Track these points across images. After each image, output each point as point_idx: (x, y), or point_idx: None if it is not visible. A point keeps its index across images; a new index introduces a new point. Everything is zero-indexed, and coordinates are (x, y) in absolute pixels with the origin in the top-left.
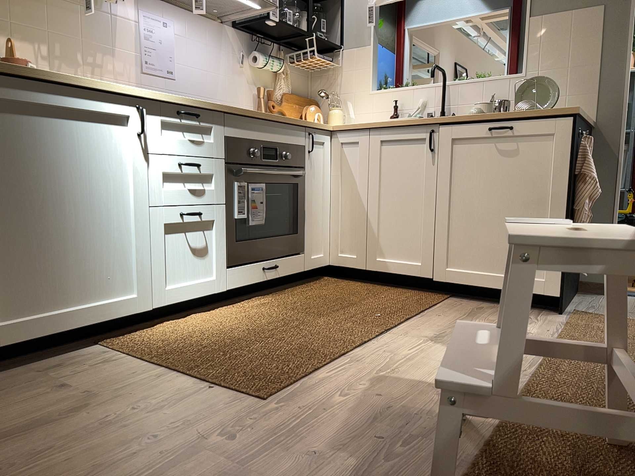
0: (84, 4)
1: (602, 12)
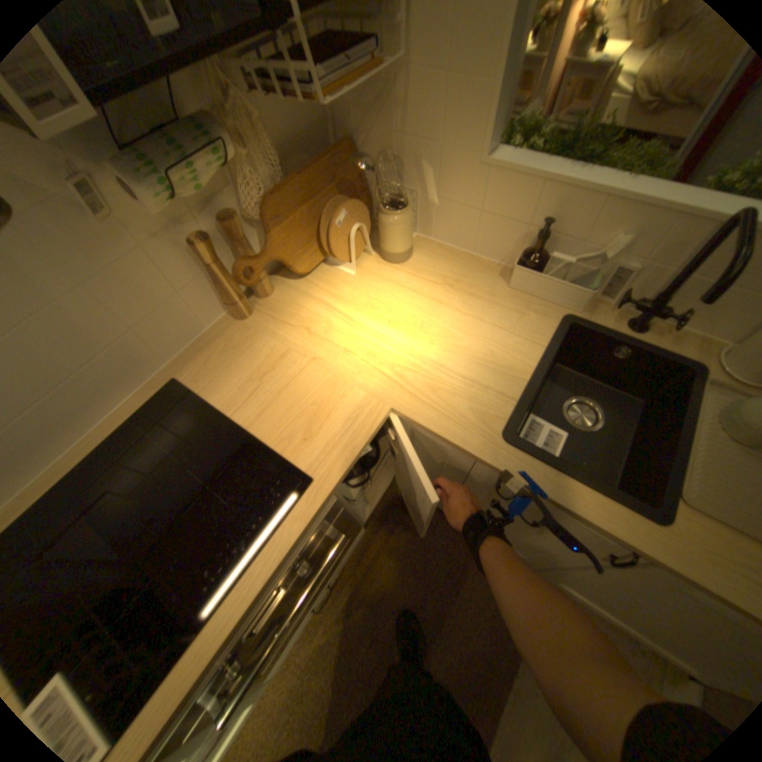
0: None
1: None
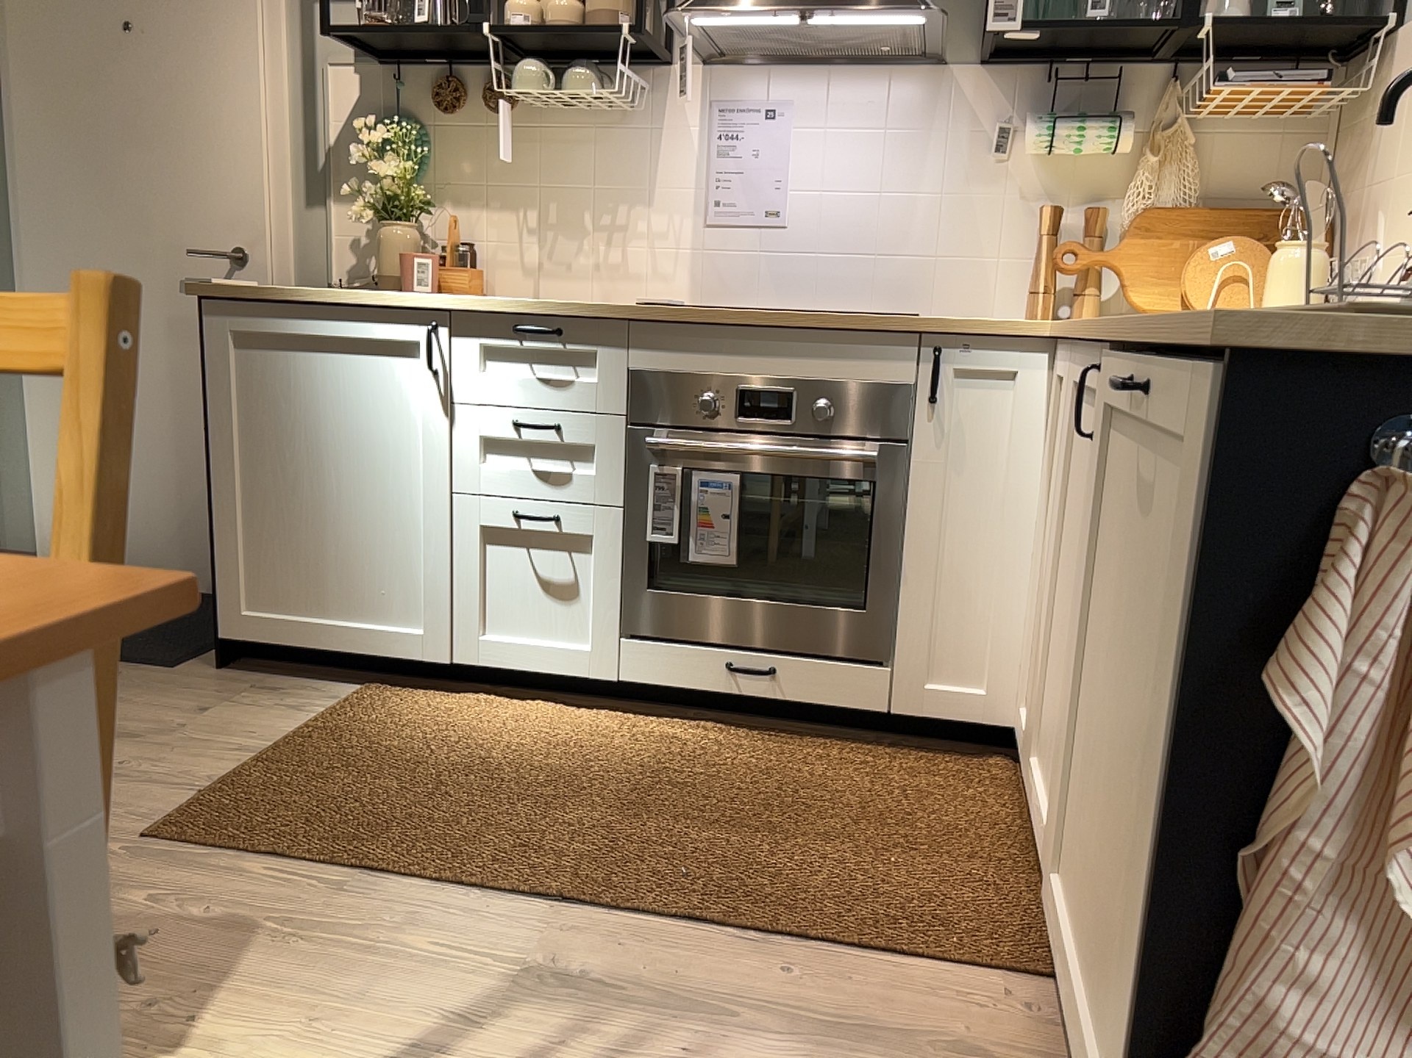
0: (597, 124)
1: None
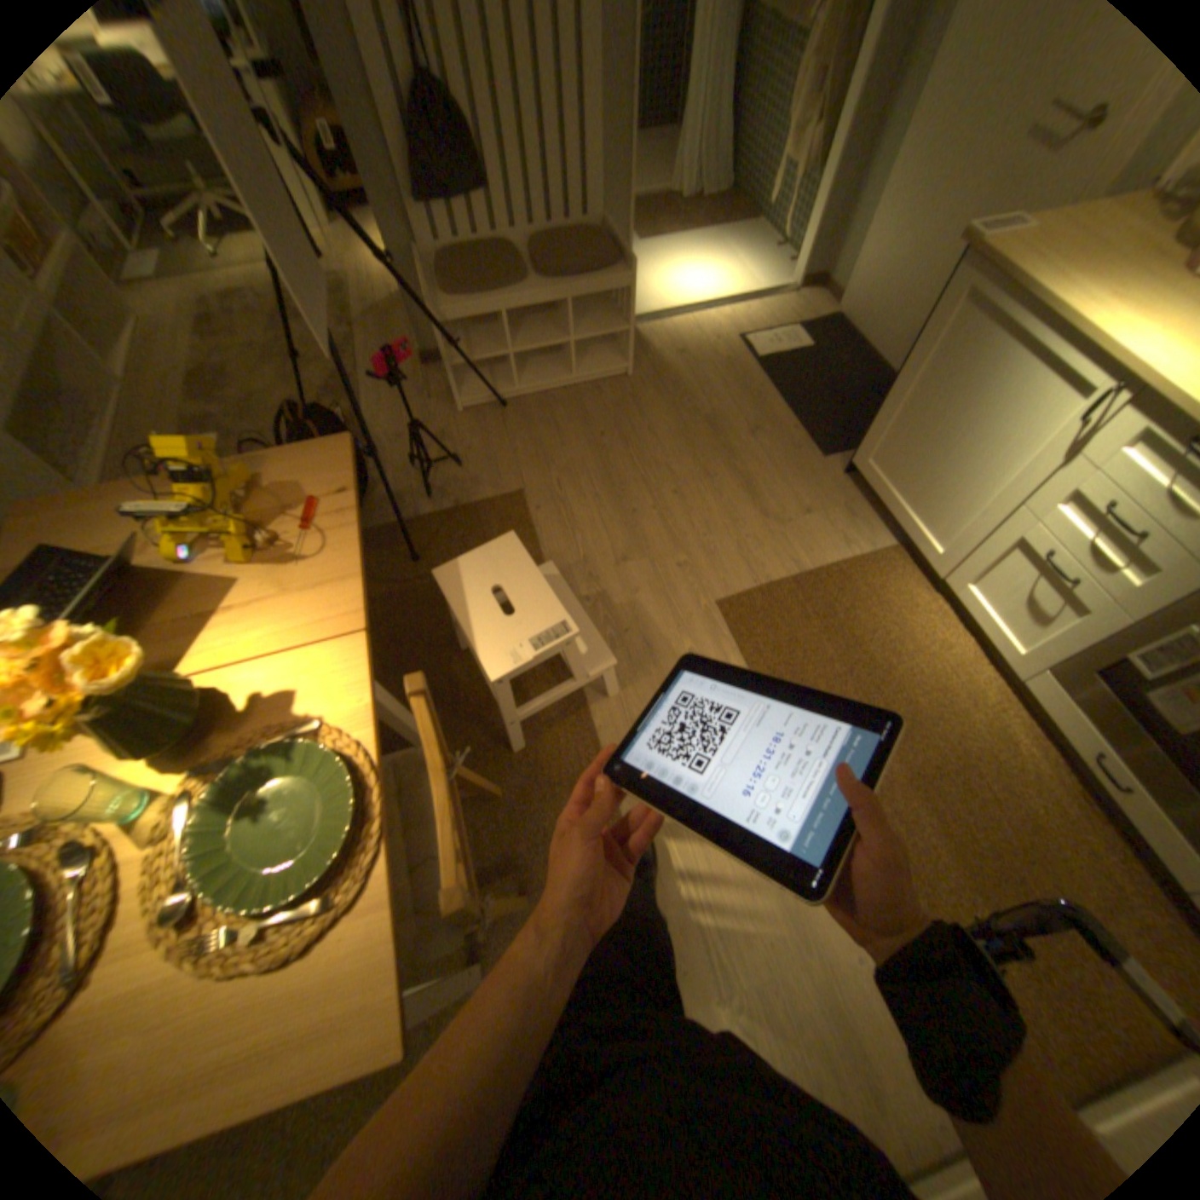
0: None
1: None
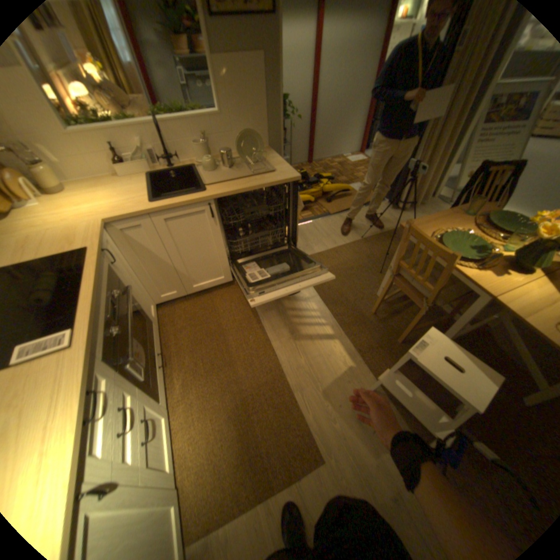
0: None
1: (264, 56)
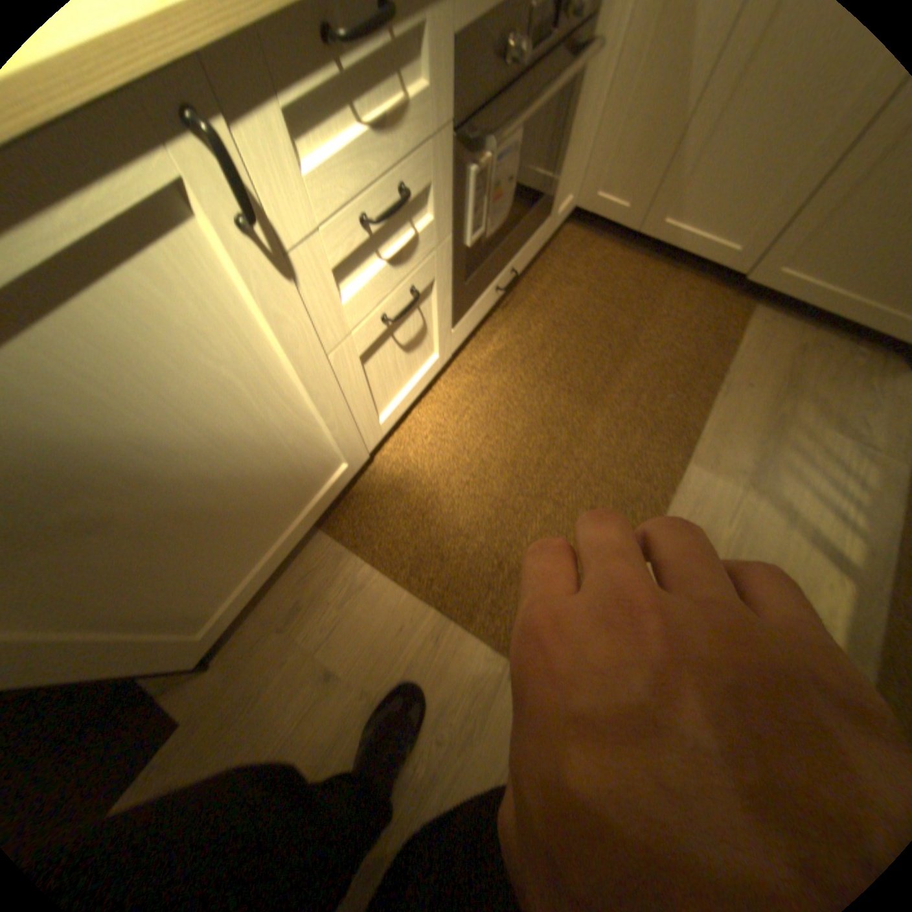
0: None
1: None
